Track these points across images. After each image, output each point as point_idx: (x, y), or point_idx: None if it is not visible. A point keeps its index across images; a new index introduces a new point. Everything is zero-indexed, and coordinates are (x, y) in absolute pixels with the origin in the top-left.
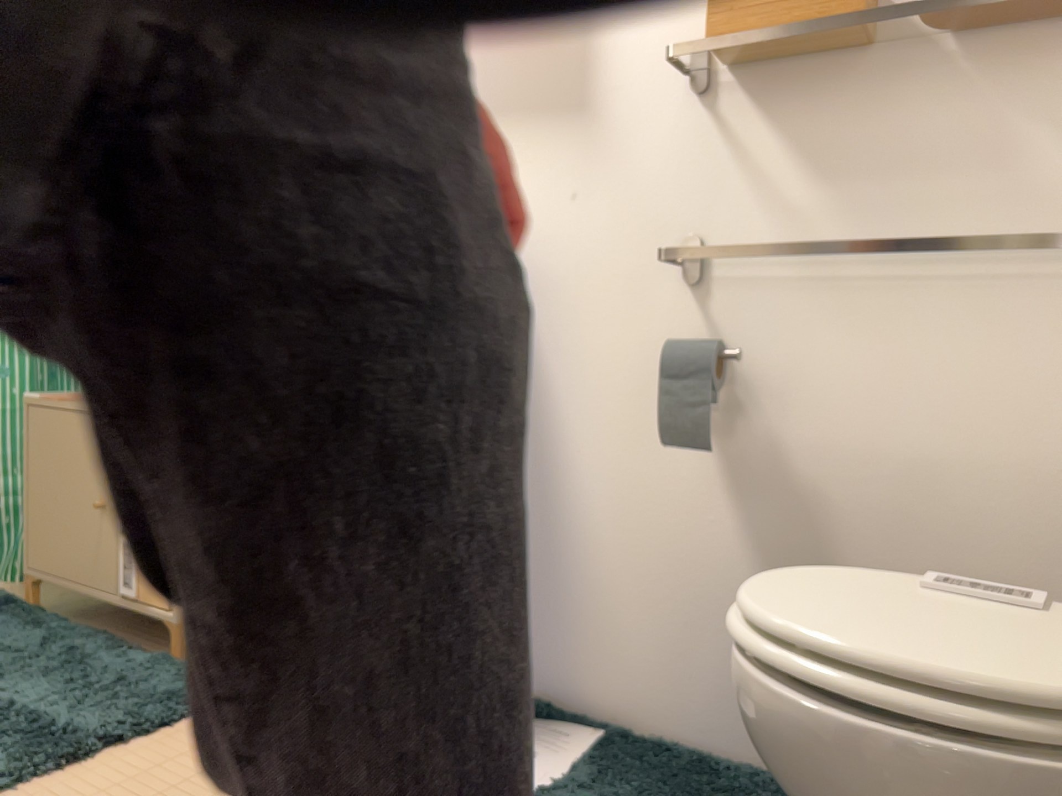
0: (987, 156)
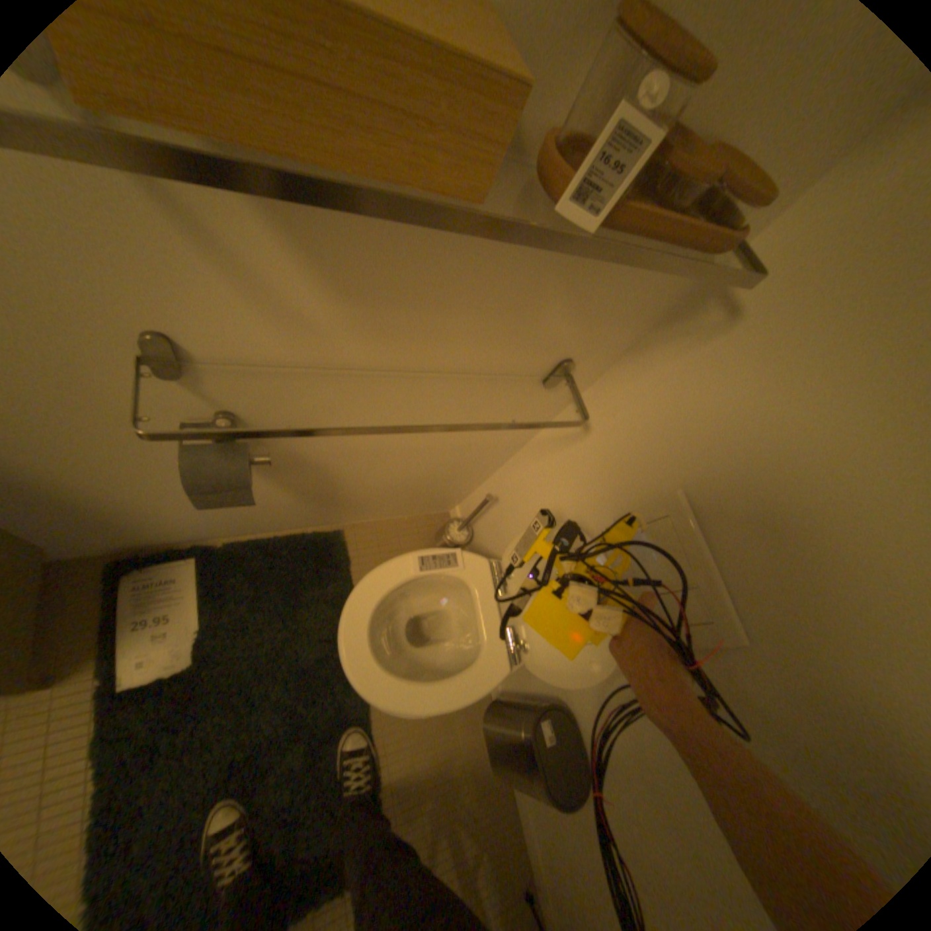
0: (522, 306)
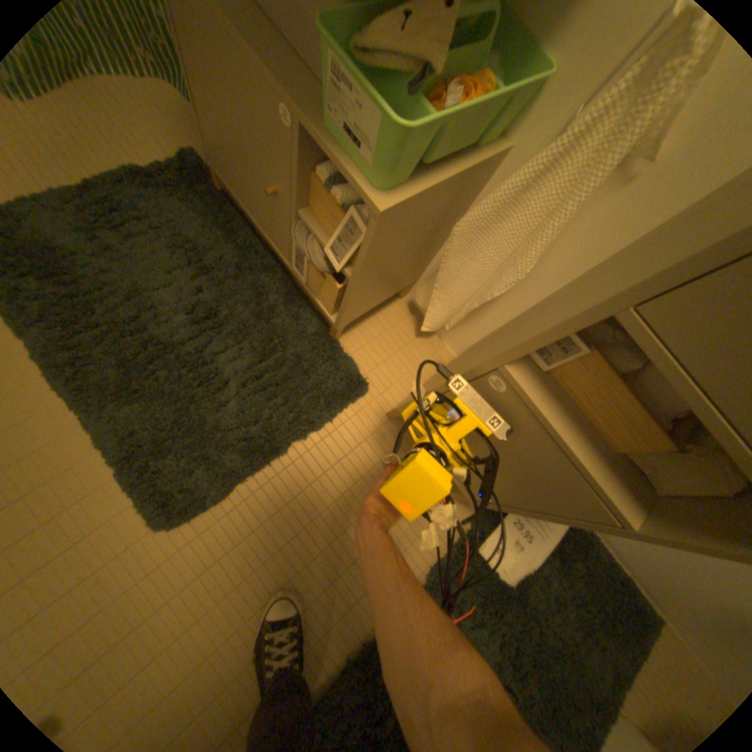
0: None
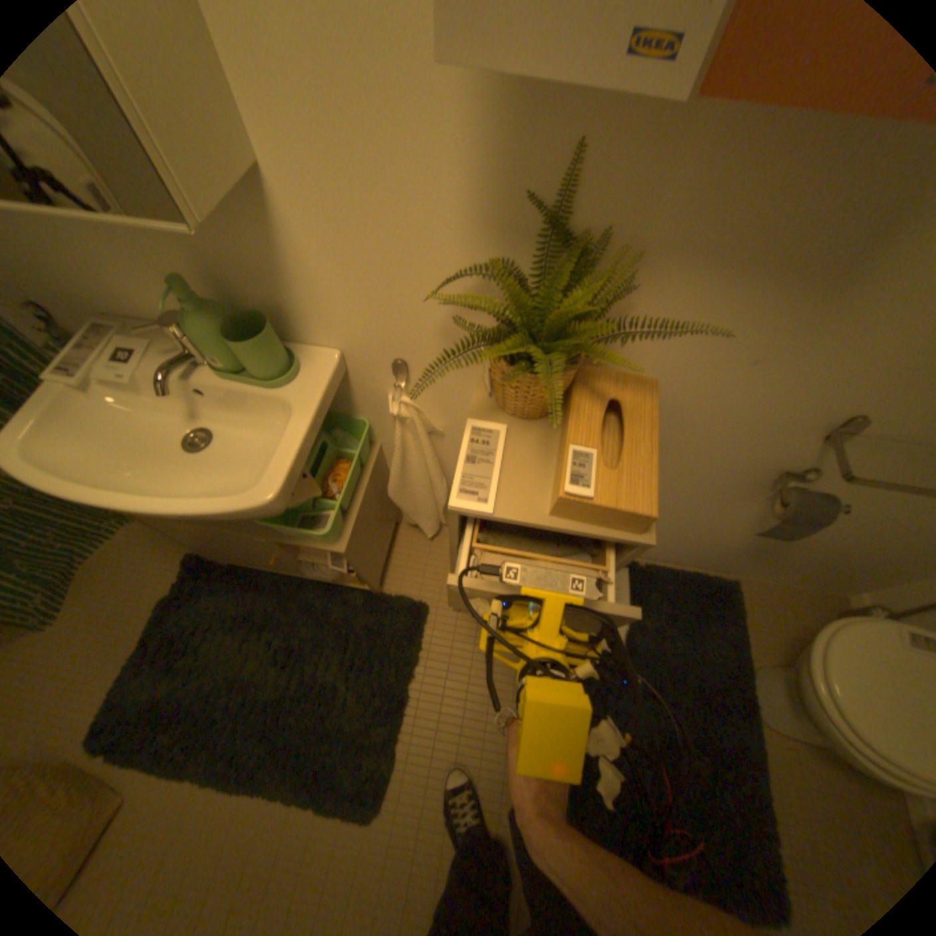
0: None
